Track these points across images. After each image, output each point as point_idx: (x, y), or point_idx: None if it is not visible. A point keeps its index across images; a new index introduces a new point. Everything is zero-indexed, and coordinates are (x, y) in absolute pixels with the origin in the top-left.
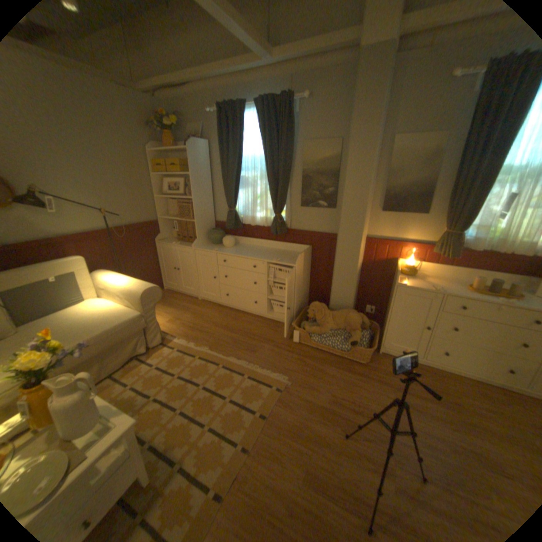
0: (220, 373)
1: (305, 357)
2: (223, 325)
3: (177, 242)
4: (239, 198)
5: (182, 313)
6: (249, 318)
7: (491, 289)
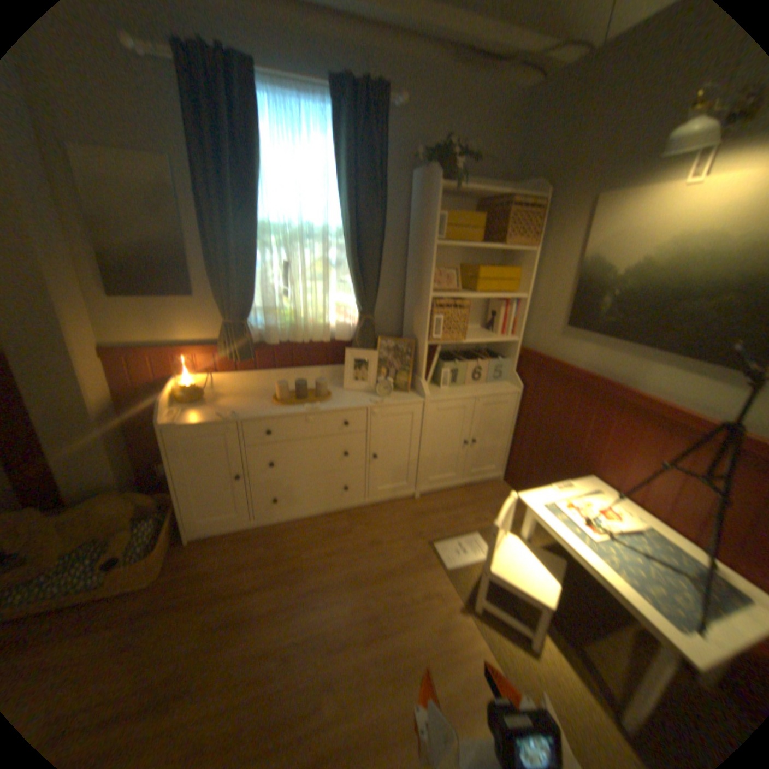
0: None
1: None
2: None
3: None
4: None
5: None
6: None
7: (297, 395)
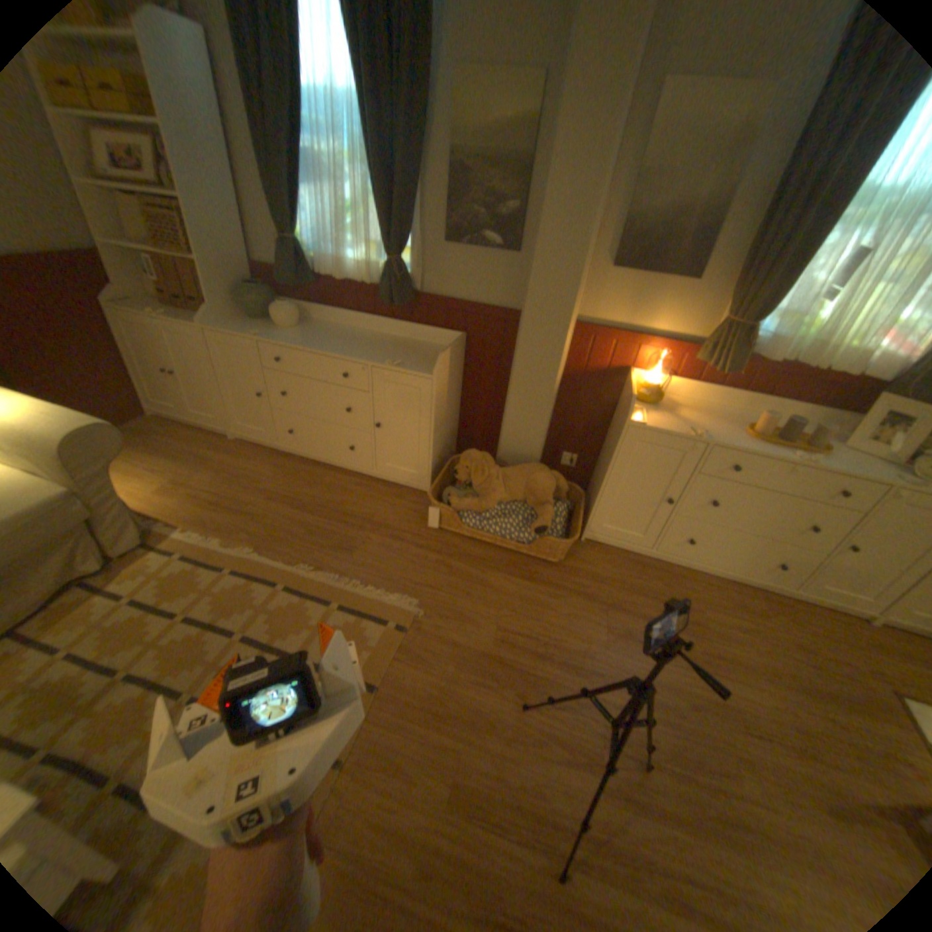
0: (280, 603)
1: (450, 557)
2: (284, 497)
3: (158, 308)
4: (301, 207)
5: (192, 473)
6: (339, 480)
7: (784, 433)
